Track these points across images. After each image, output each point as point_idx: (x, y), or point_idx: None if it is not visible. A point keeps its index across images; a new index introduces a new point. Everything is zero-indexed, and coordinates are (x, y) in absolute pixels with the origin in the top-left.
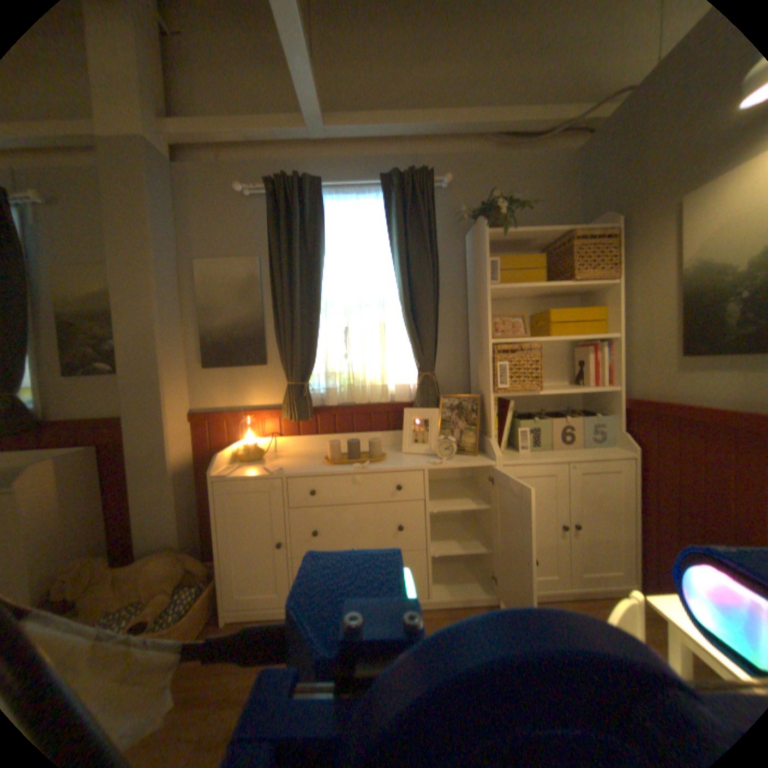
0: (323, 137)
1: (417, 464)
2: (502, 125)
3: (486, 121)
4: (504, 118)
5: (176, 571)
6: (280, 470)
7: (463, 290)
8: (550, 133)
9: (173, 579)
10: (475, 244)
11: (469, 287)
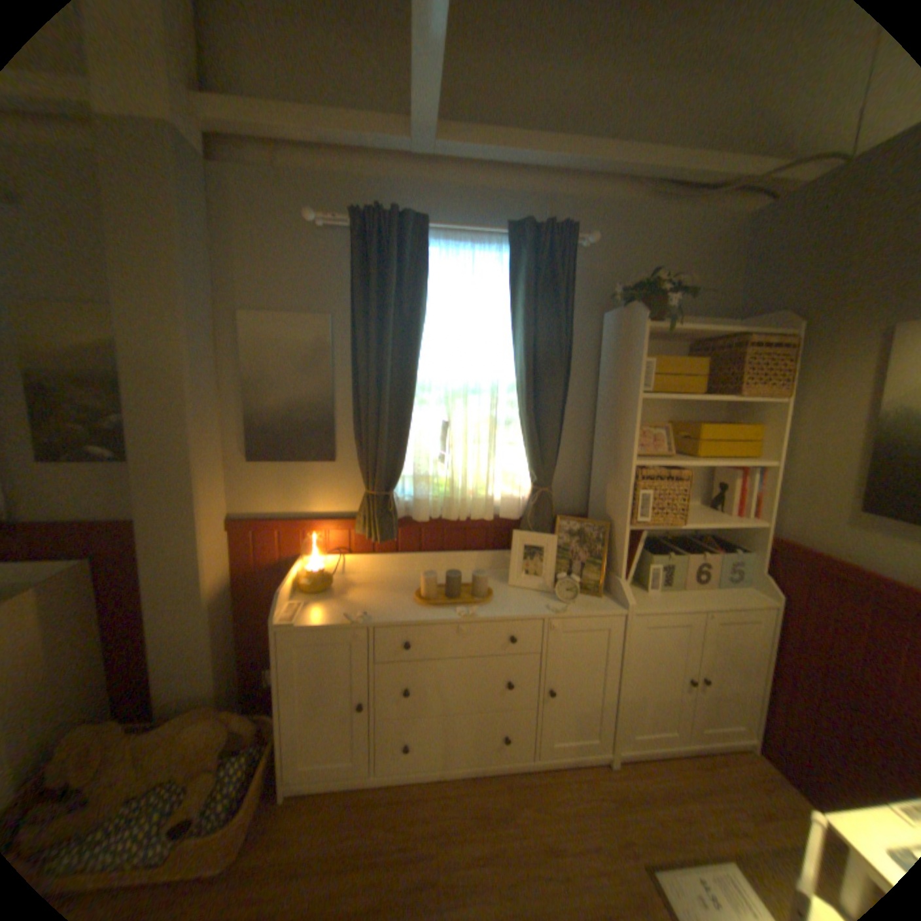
0: (430, 152)
1: (535, 610)
2: (666, 170)
3: (648, 163)
4: (671, 162)
5: (219, 739)
6: (364, 618)
7: (592, 382)
8: (717, 186)
9: (215, 749)
10: (622, 332)
11: (602, 381)
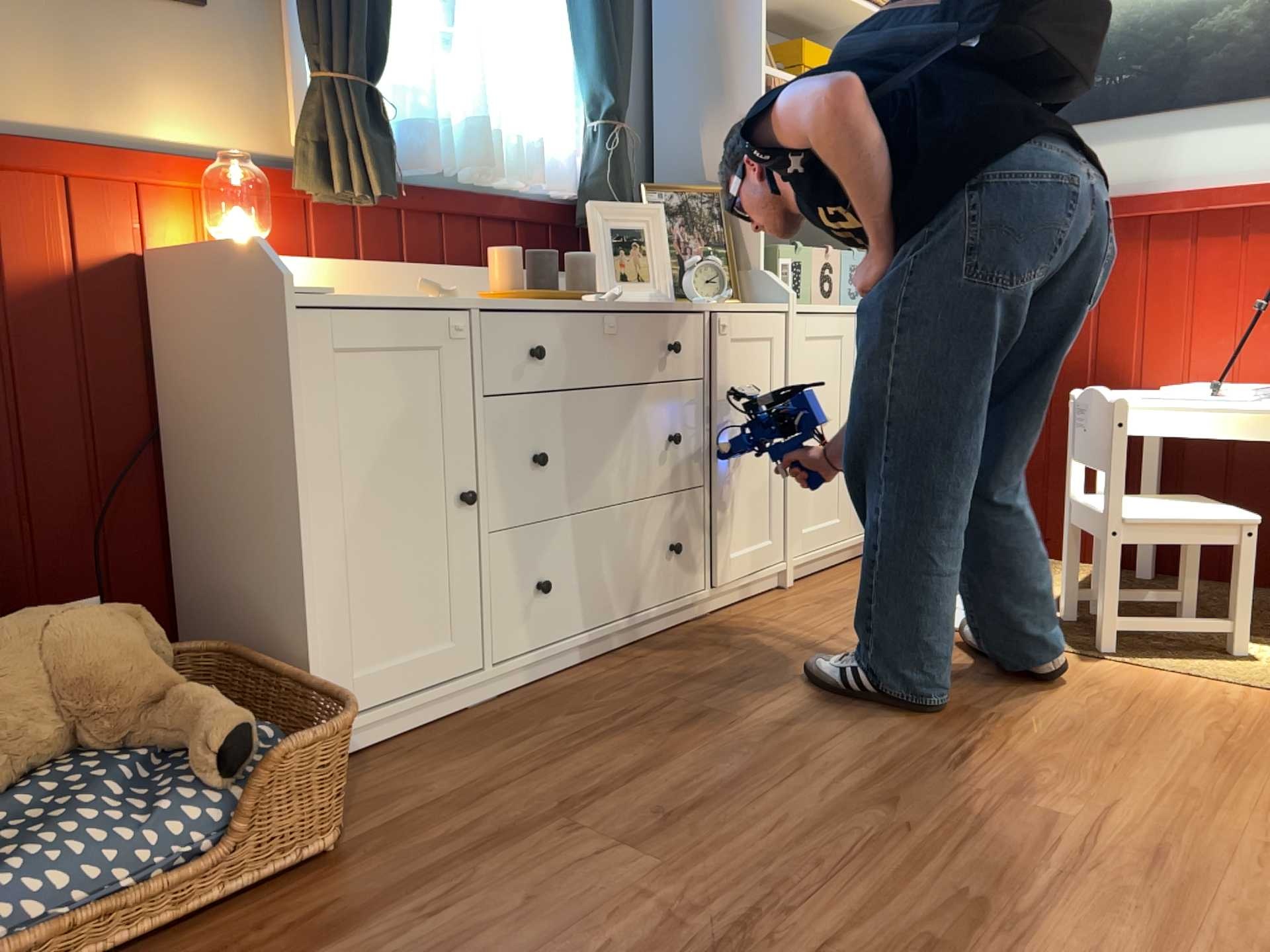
0: None
1: (683, 303)
2: None
3: None
4: None
5: (146, 639)
6: (454, 292)
7: None
8: None
9: (152, 657)
10: None
11: None
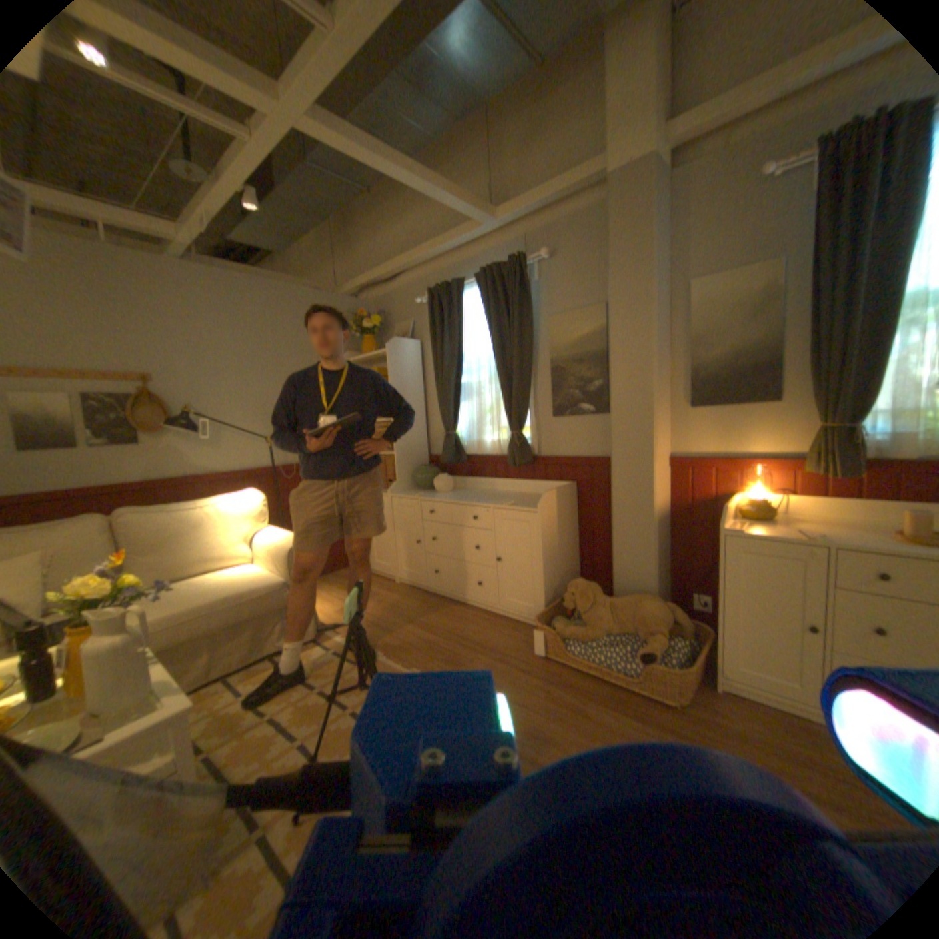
0: None
1: None
2: None
3: None
4: None
5: (669, 618)
6: (826, 538)
7: None
8: None
9: (667, 624)
10: None
11: None
